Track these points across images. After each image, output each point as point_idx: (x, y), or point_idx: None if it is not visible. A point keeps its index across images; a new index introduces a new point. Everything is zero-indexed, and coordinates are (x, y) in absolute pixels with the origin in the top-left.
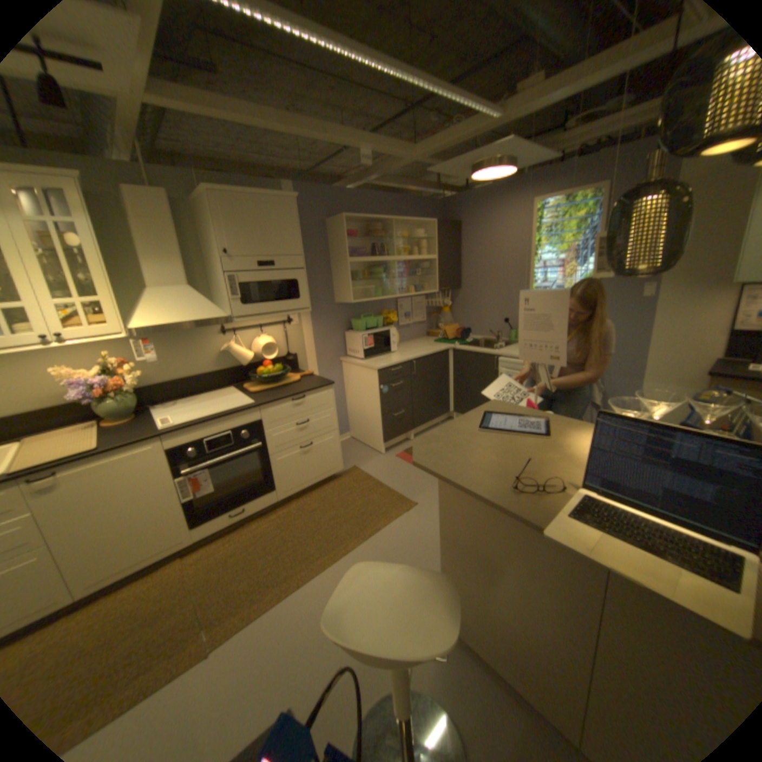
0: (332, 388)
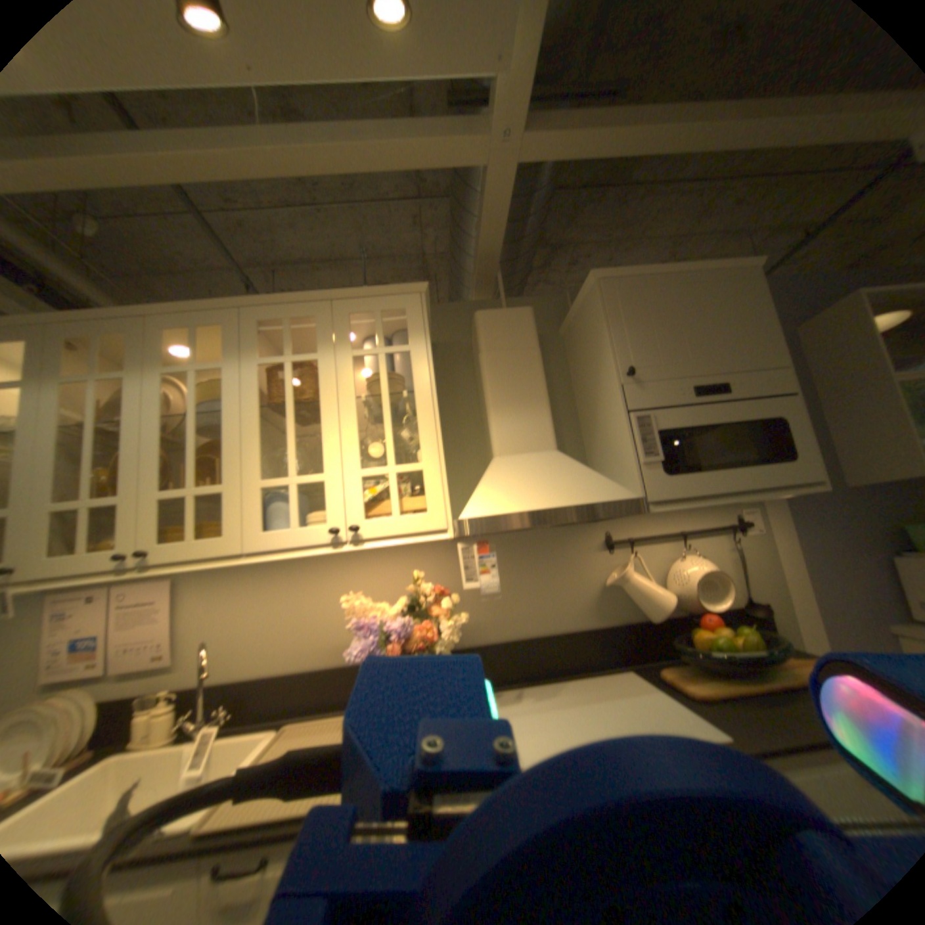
0: None
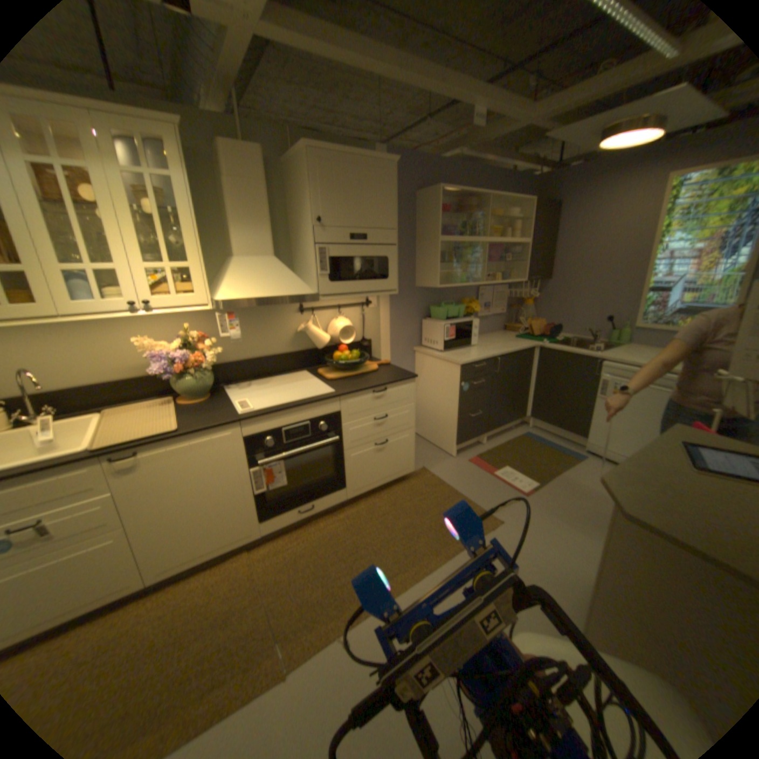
0: (414, 382)
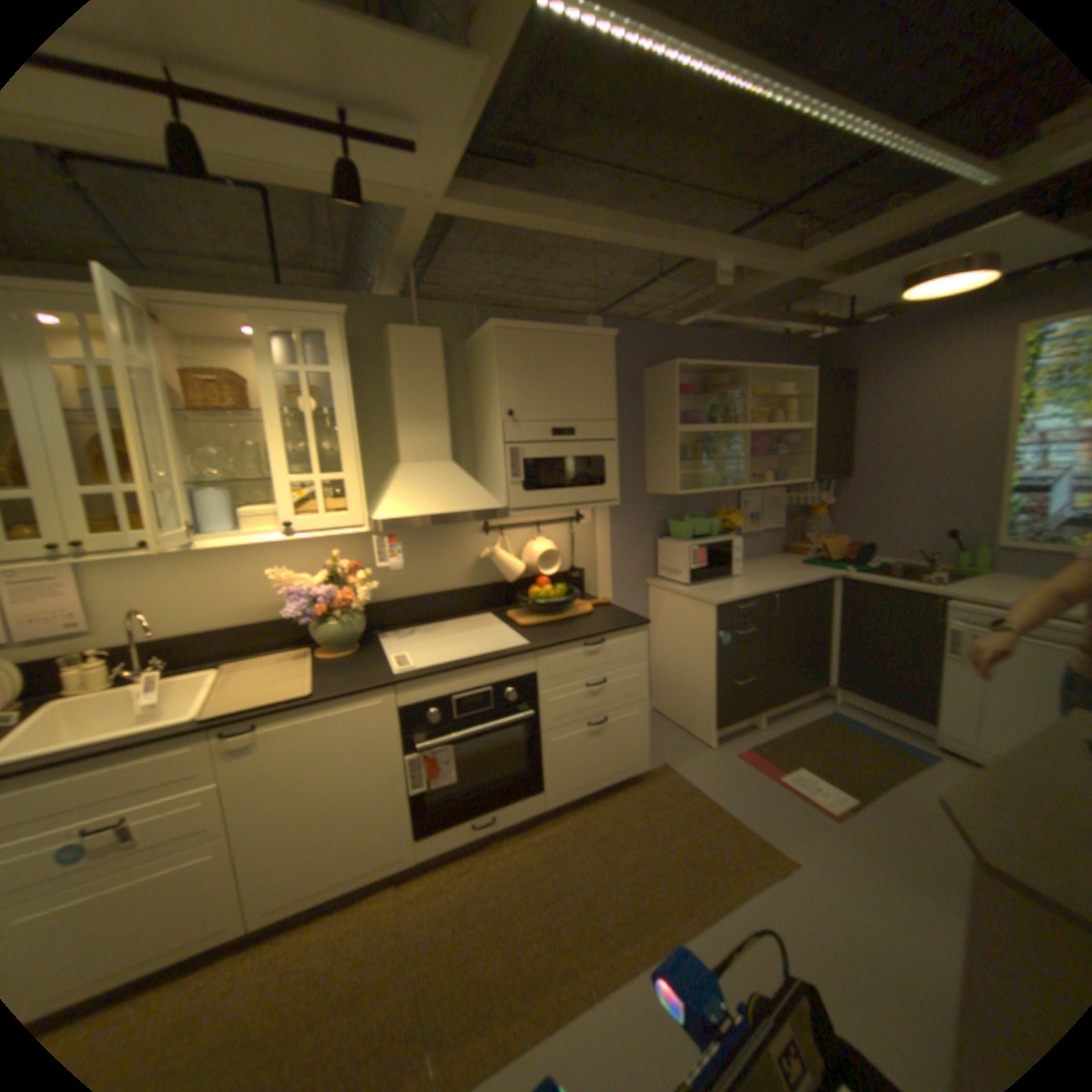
0: (647, 630)
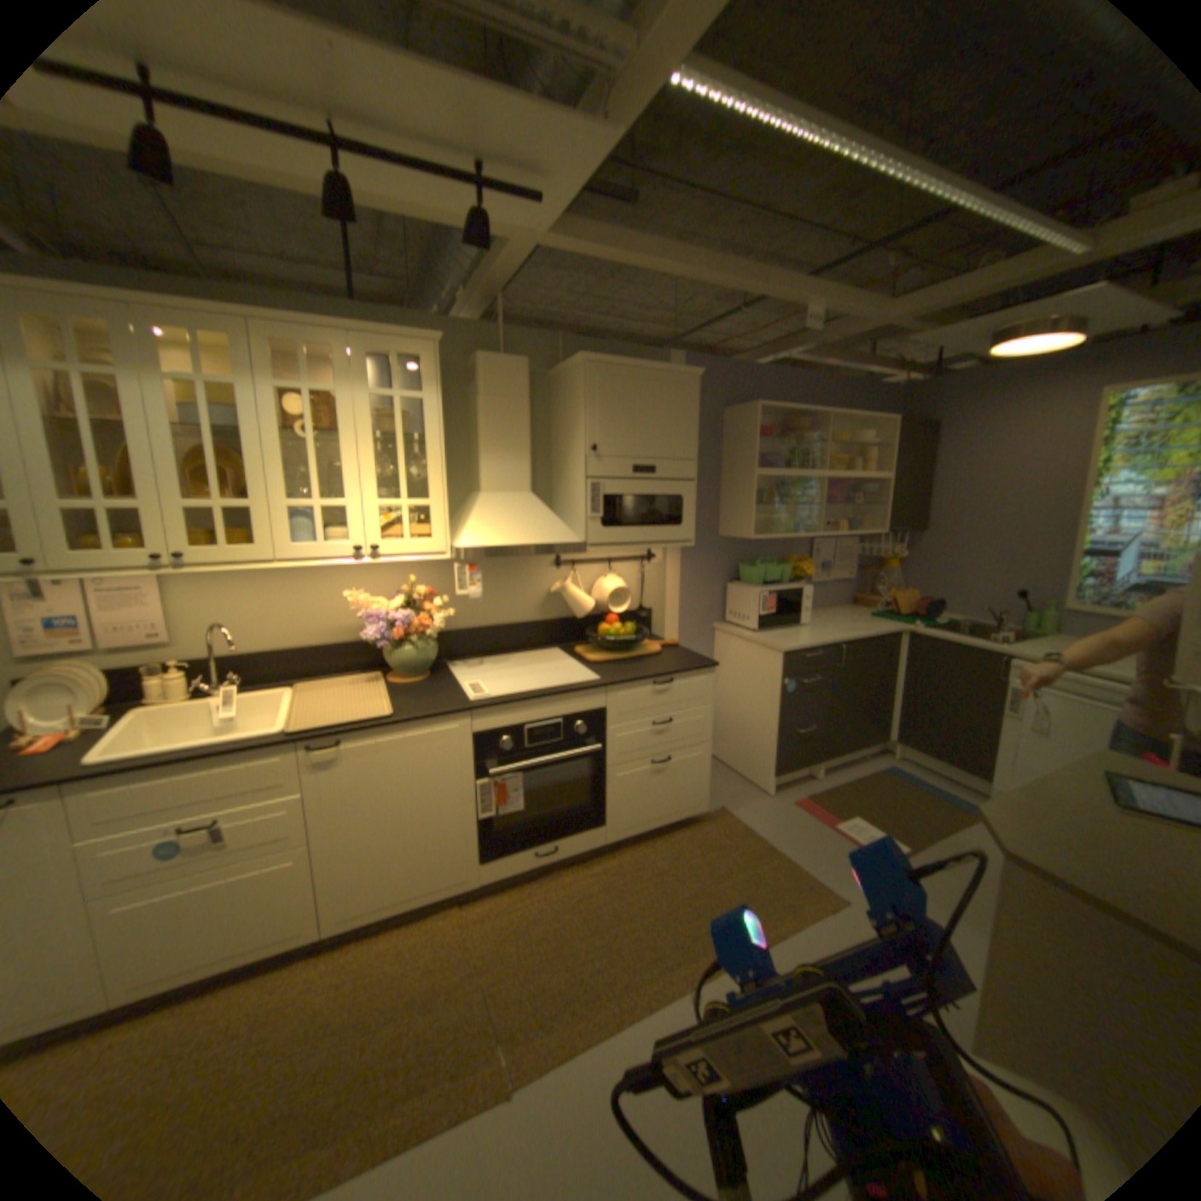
0: (714, 673)
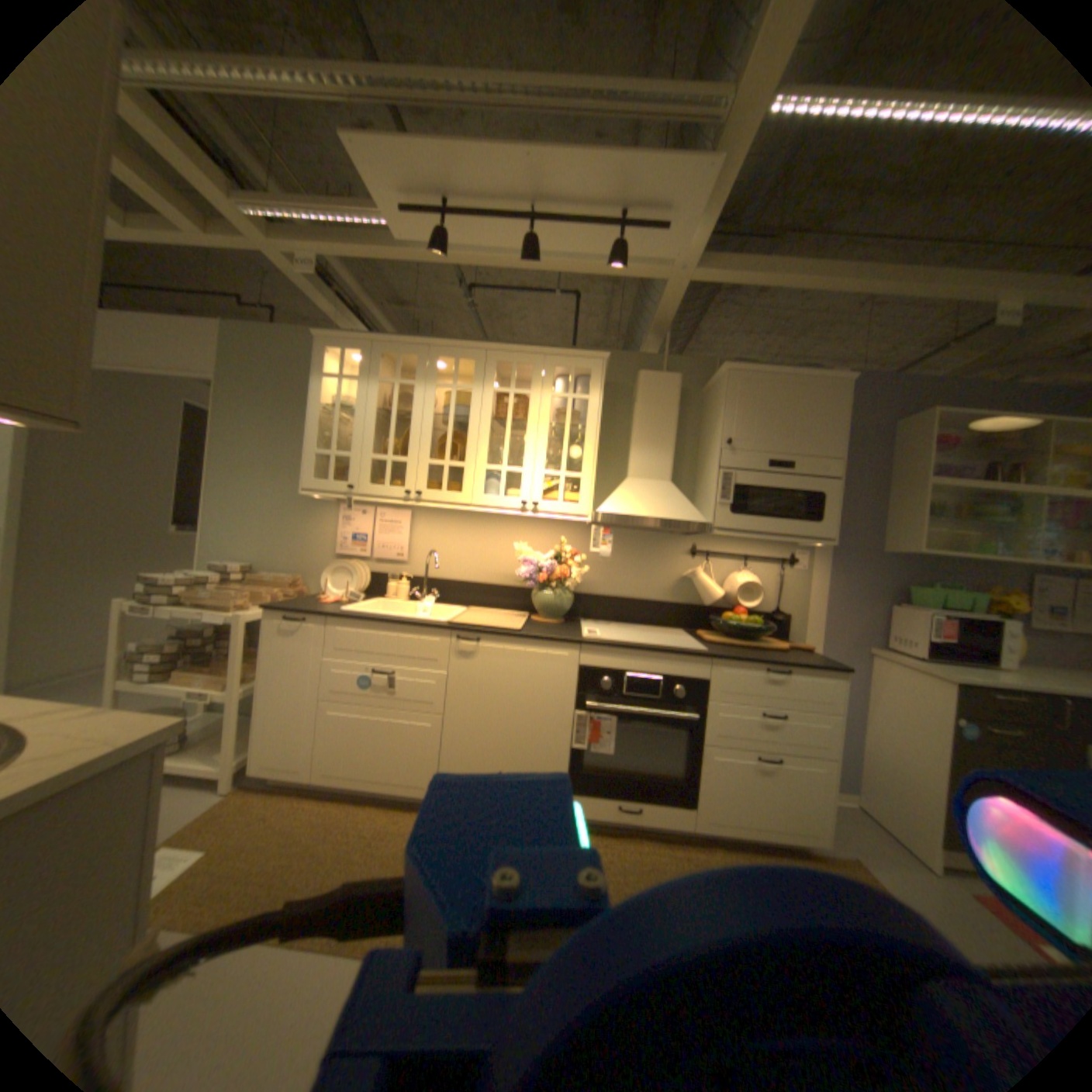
0: (848, 678)
